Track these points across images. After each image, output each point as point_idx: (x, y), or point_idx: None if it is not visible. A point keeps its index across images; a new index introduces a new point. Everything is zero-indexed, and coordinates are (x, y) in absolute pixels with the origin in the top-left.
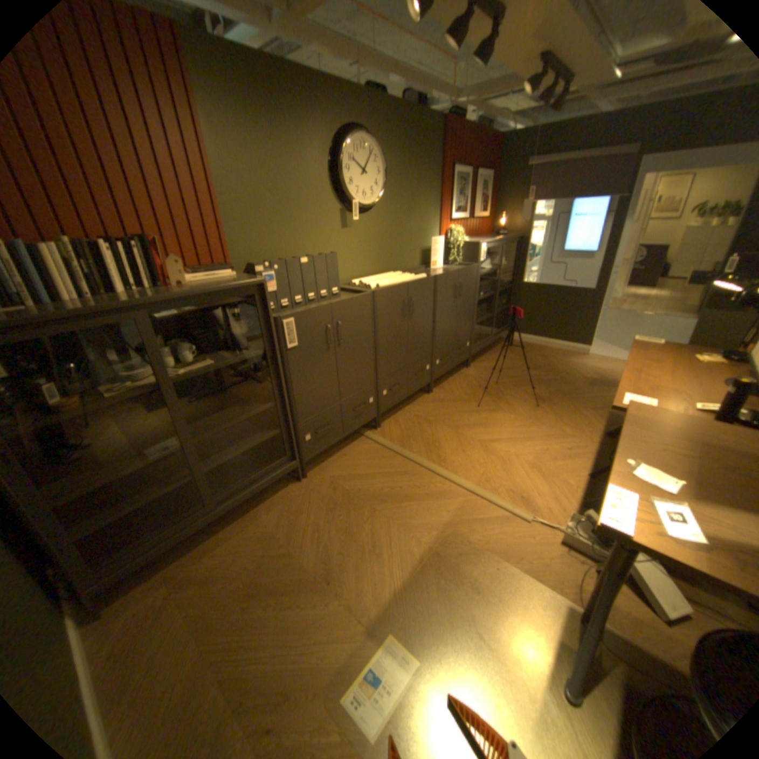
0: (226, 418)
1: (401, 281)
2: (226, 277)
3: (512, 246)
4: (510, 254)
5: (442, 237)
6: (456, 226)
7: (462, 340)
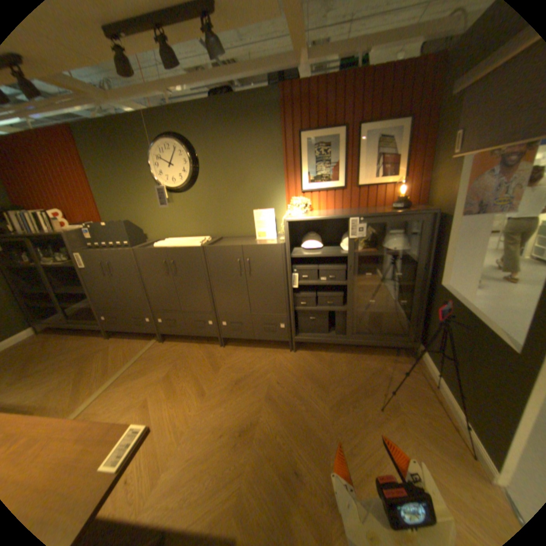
0: (74, 289)
1: (173, 246)
2: (74, 228)
3: (432, 225)
4: (430, 237)
5: (269, 210)
6: (301, 197)
7: (268, 318)
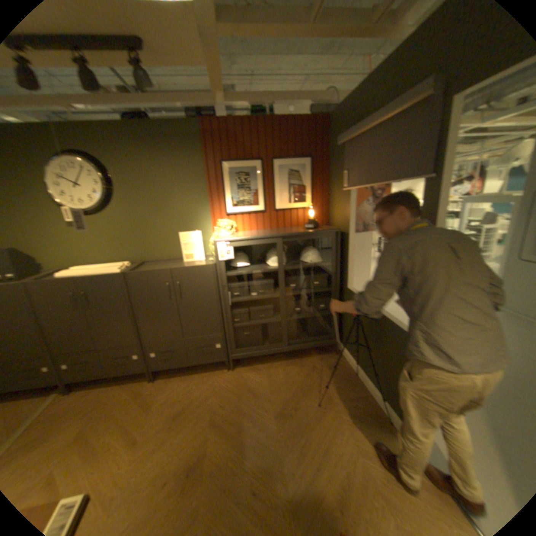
0: None
1: (82, 274)
2: None
3: (334, 241)
4: (334, 250)
5: (195, 232)
6: (226, 220)
7: (202, 340)
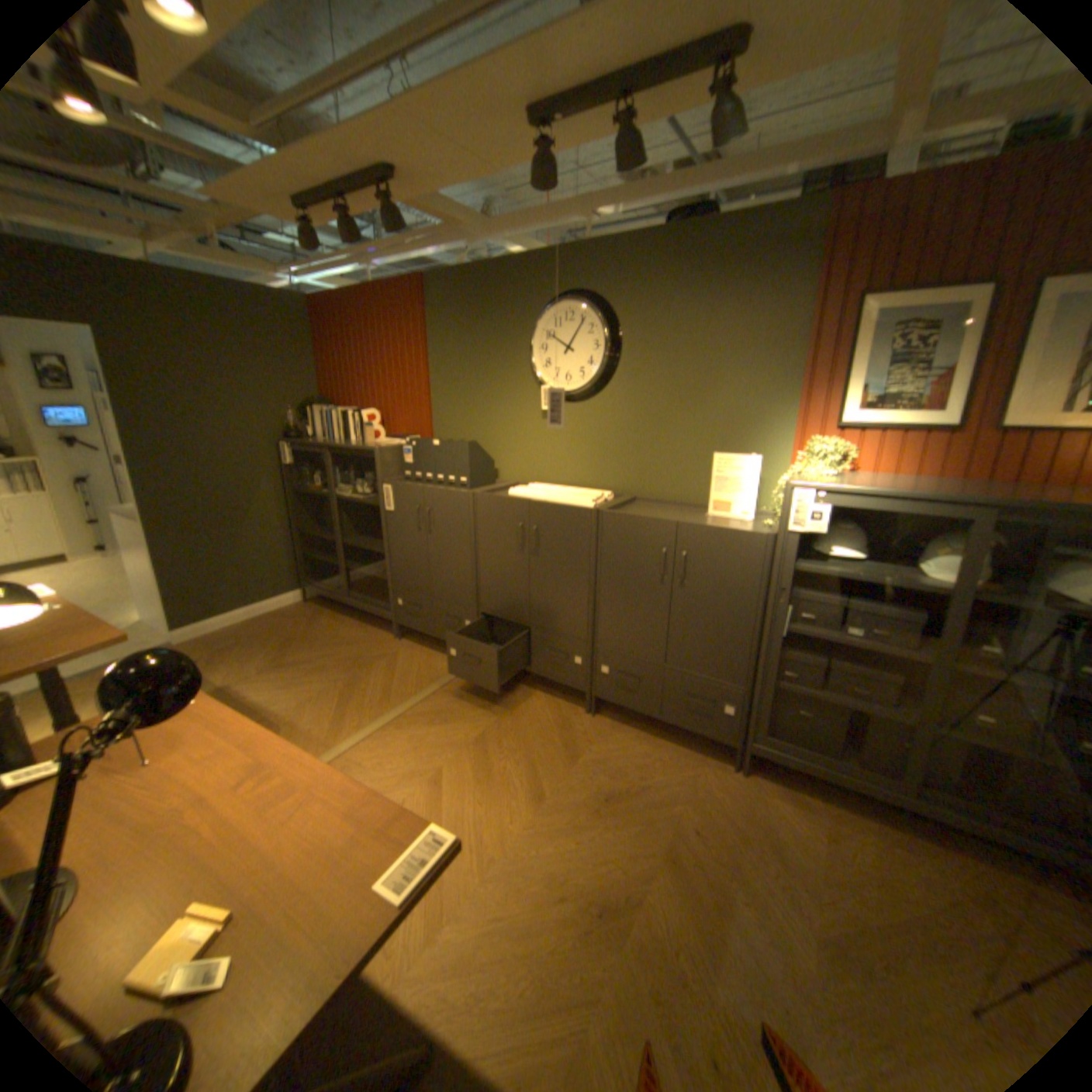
0: (370, 543)
1: (543, 500)
2: (392, 444)
3: None
4: None
5: (752, 458)
6: (835, 439)
7: (701, 686)
